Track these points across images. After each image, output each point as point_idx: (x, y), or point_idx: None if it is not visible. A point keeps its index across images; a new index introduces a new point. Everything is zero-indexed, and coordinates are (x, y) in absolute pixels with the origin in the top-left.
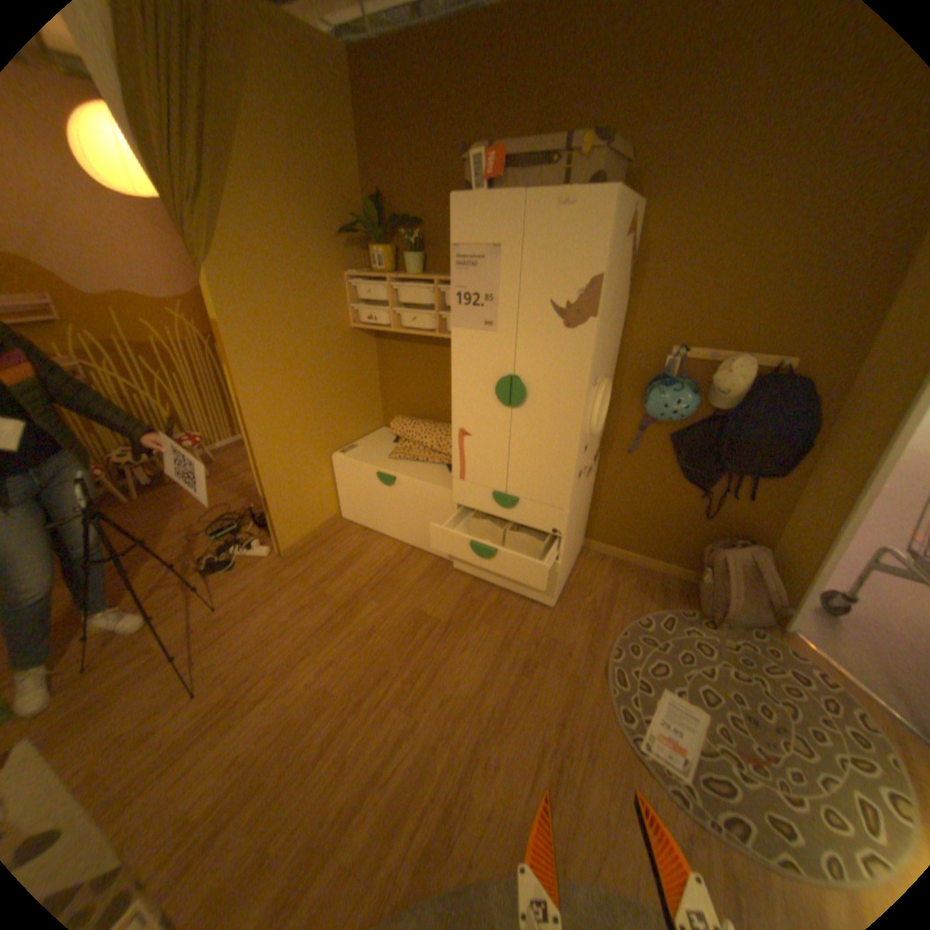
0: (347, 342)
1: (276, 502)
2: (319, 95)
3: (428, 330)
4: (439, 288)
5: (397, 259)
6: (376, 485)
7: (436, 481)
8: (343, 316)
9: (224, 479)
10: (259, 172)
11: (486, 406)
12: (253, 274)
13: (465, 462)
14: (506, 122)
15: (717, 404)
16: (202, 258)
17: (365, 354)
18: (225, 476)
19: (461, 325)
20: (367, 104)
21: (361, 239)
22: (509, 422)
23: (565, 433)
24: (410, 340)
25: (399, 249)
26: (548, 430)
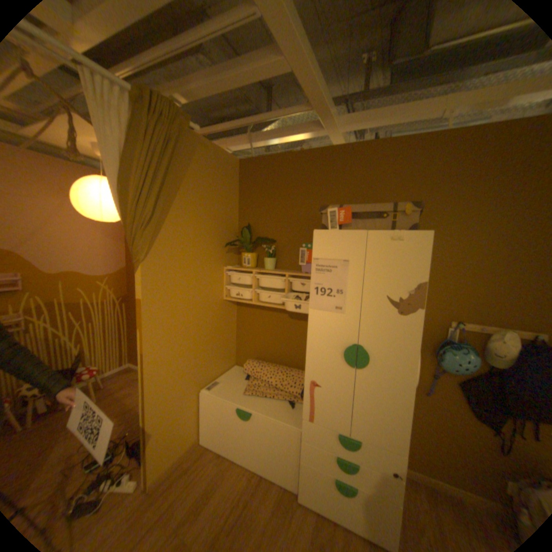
0: (220, 309)
1: (152, 438)
2: (224, 178)
3: (279, 303)
4: (290, 279)
5: (258, 260)
6: (233, 418)
7: (284, 417)
8: (220, 292)
9: (107, 405)
10: (187, 212)
11: (335, 365)
12: (171, 269)
13: (315, 407)
14: (331, 195)
15: (492, 363)
16: (142, 259)
17: (230, 316)
18: (108, 402)
19: (313, 305)
20: (248, 183)
21: (236, 248)
22: (354, 378)
23: (404, 391)
24: (262, 307)
25: (260, 255)
26: (389, 387)
